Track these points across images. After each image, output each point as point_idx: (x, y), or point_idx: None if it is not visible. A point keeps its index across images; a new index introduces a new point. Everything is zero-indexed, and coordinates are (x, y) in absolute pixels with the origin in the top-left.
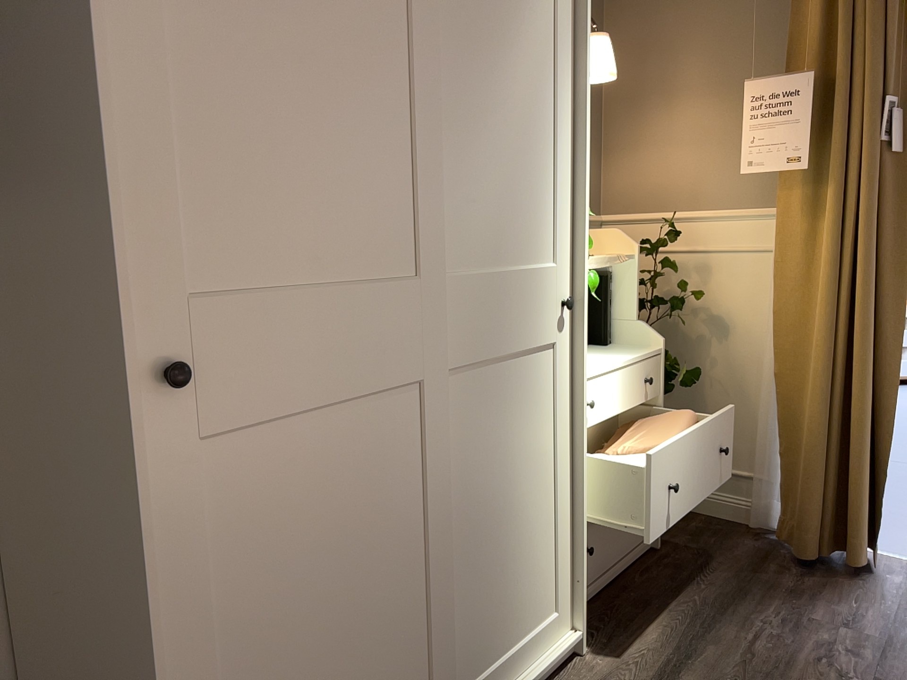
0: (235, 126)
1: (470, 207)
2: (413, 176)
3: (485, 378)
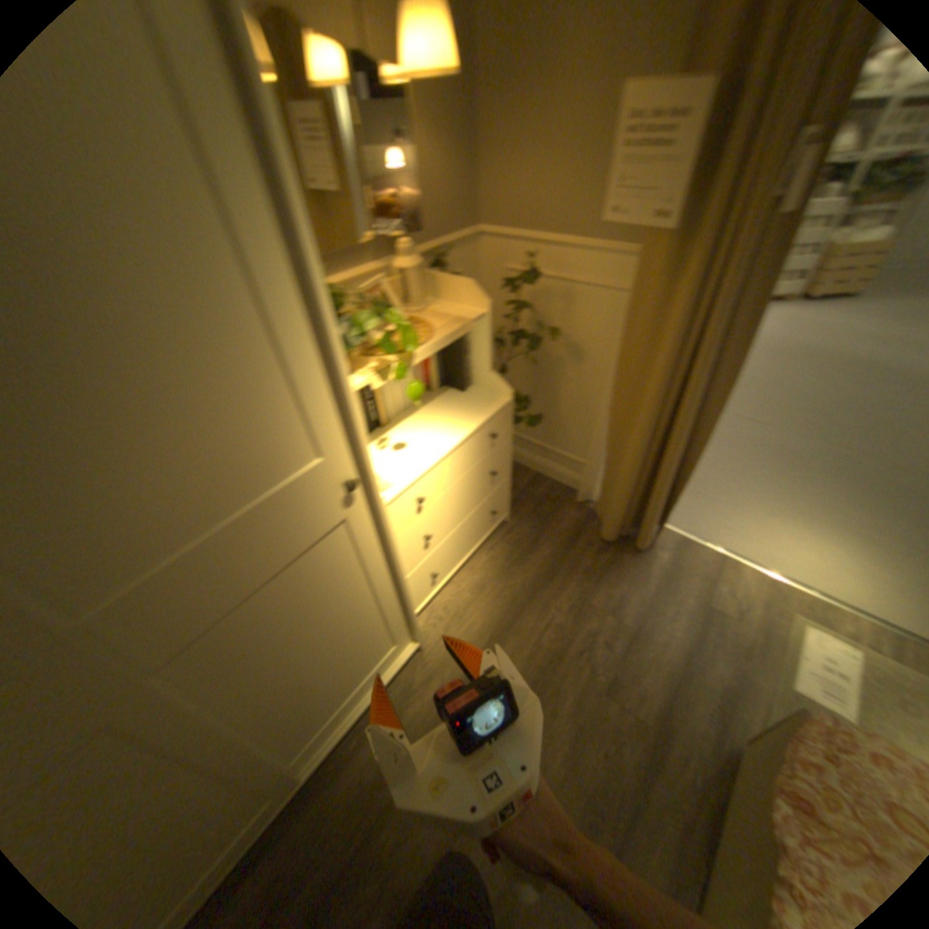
0: None
1: (95, 504)
2: None
3: (245, 617)
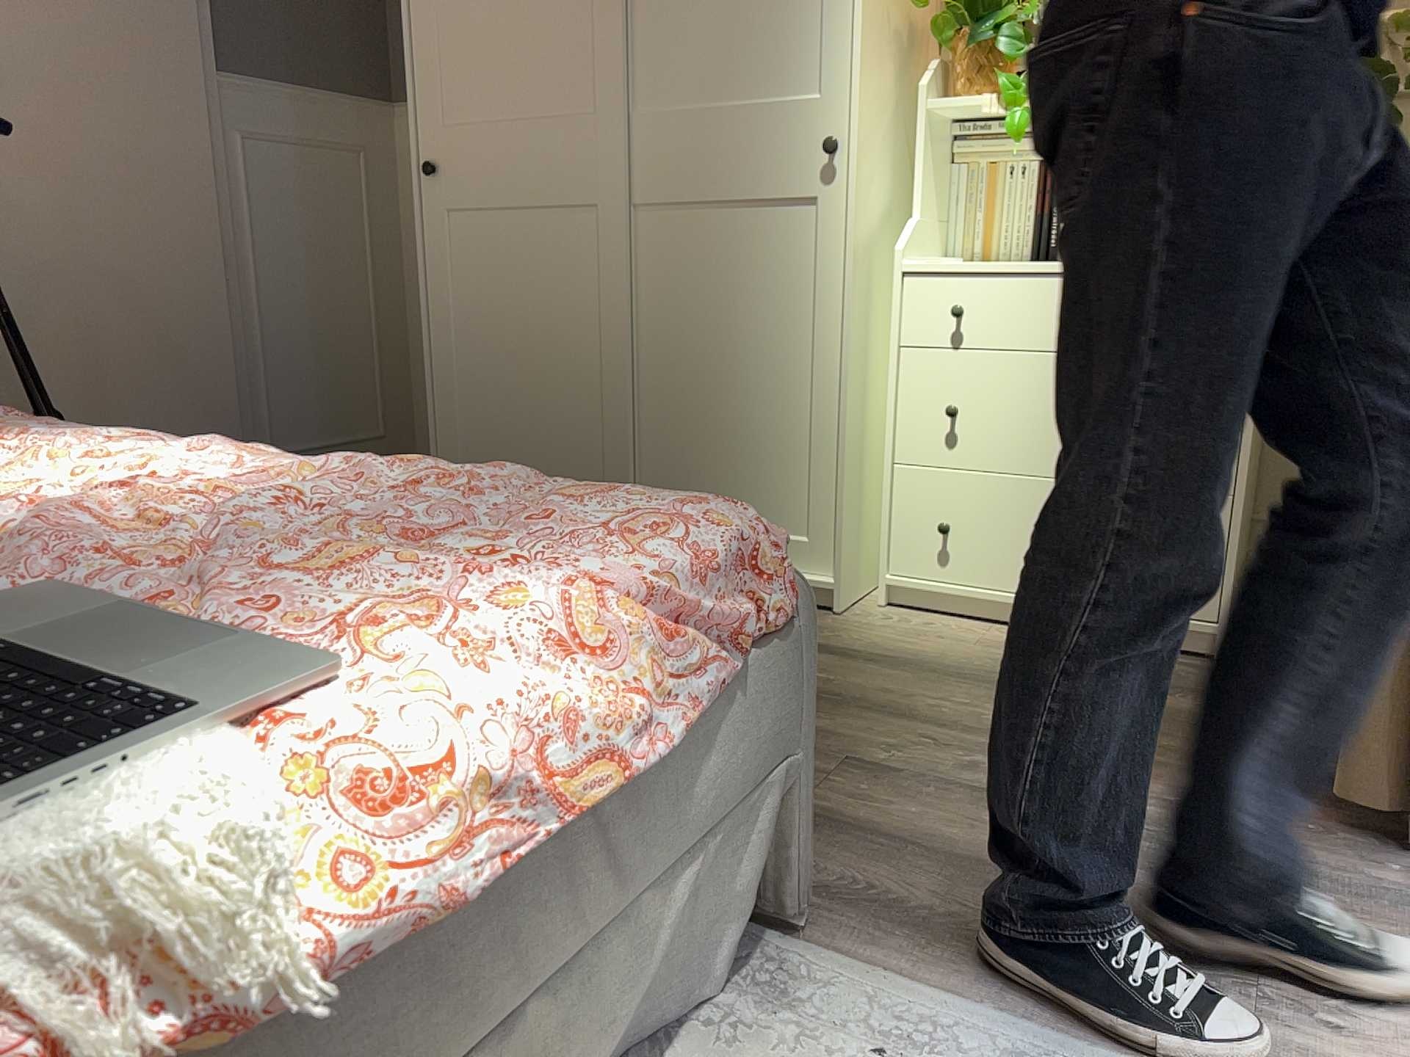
0: (446, 9)
1: (674, 30)
2: (583, 13)
3: (693, 224)
